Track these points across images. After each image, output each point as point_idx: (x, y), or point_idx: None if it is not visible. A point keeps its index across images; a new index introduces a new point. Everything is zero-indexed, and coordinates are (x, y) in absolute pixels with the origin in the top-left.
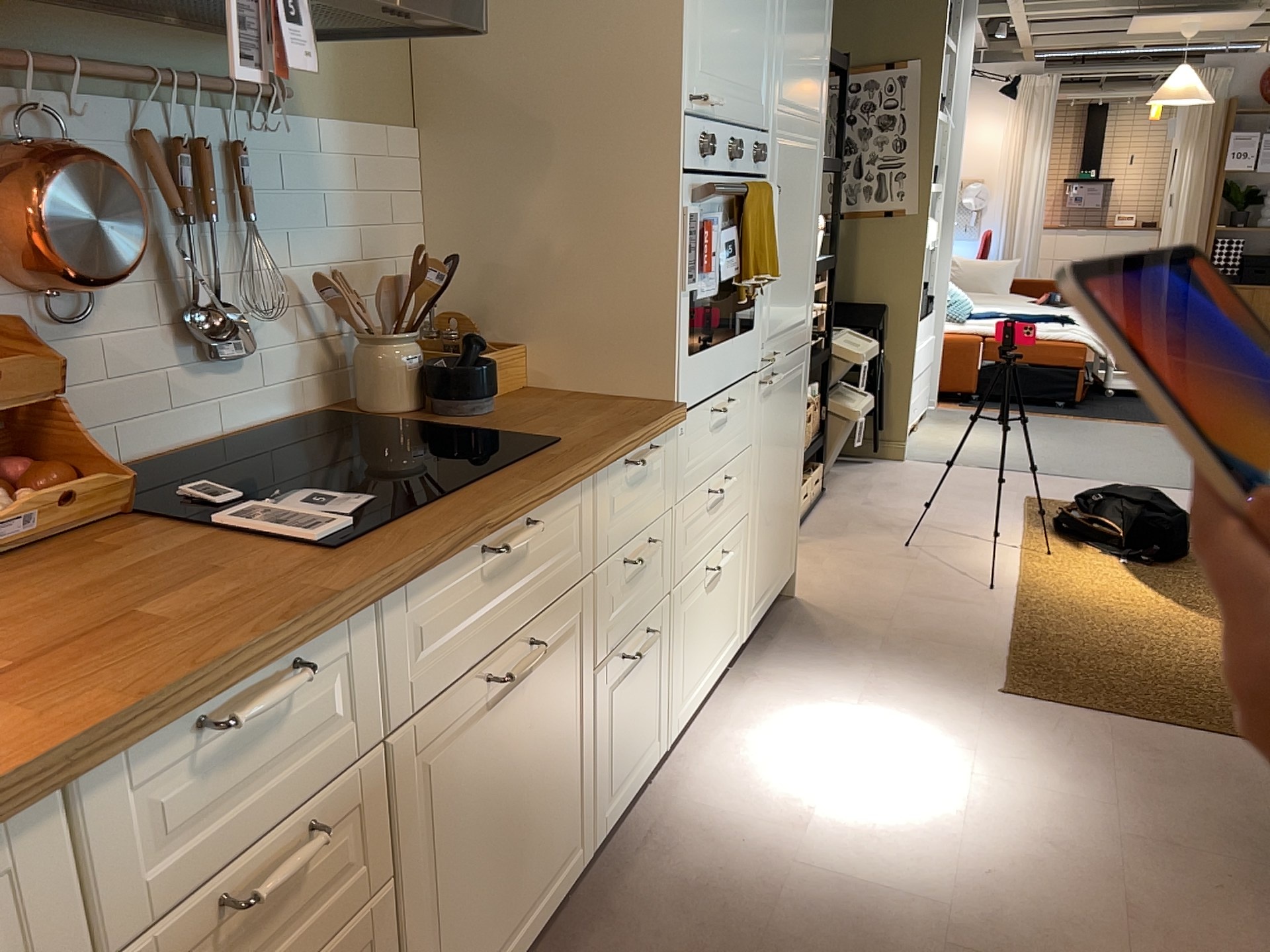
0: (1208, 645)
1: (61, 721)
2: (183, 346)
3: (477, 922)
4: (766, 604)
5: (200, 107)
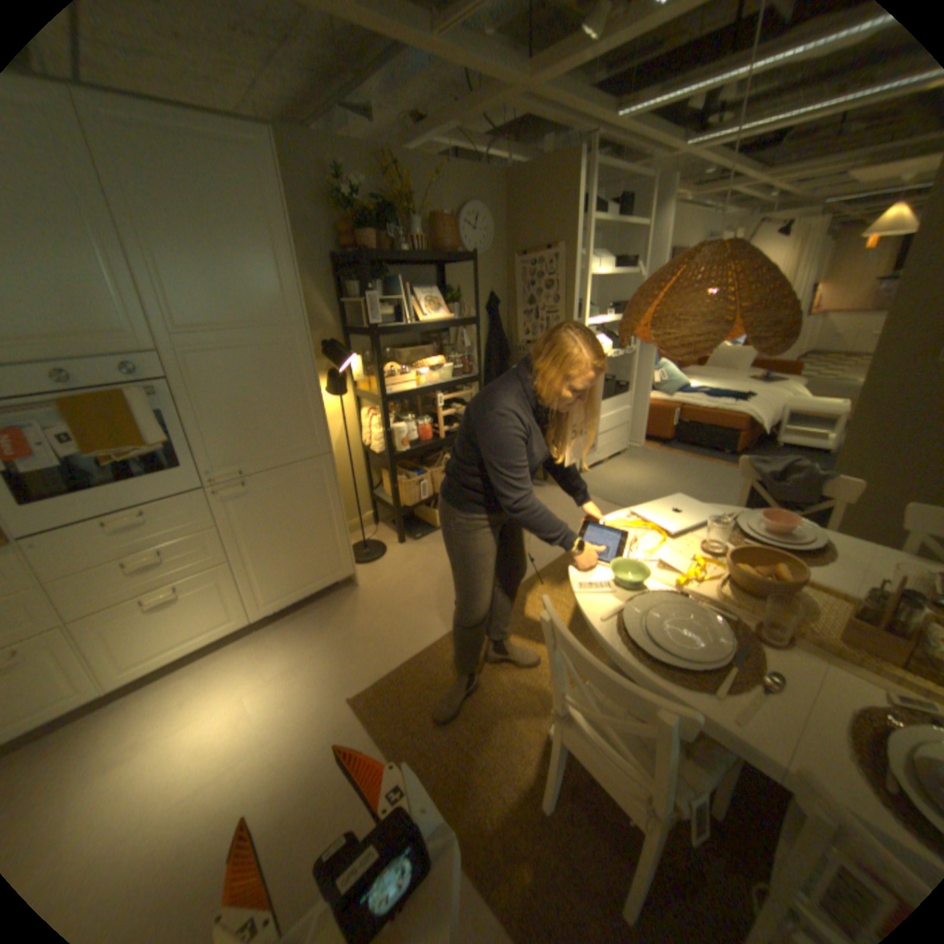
0: (534, 705)
1: None
2: None
3: None
4: (290, 599)
5: None
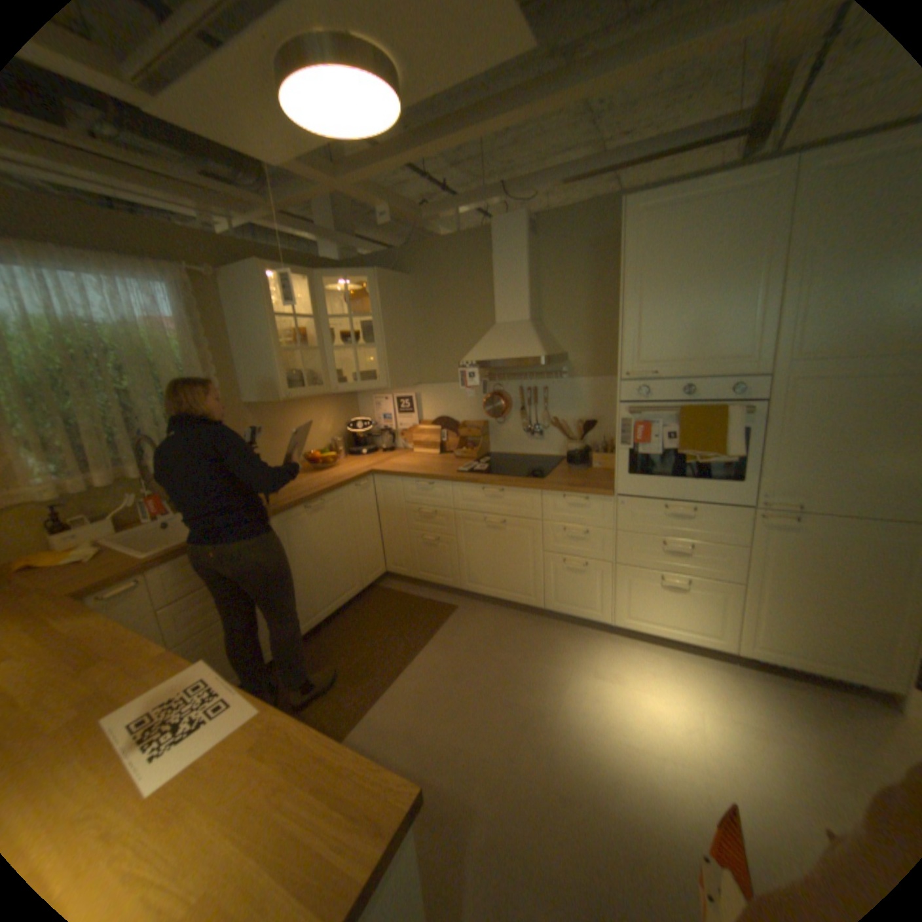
0: None
1: (403, 471)
2: (531, 433)
3: (483, 572)
4: (795, 664)
5: (537, 380)
